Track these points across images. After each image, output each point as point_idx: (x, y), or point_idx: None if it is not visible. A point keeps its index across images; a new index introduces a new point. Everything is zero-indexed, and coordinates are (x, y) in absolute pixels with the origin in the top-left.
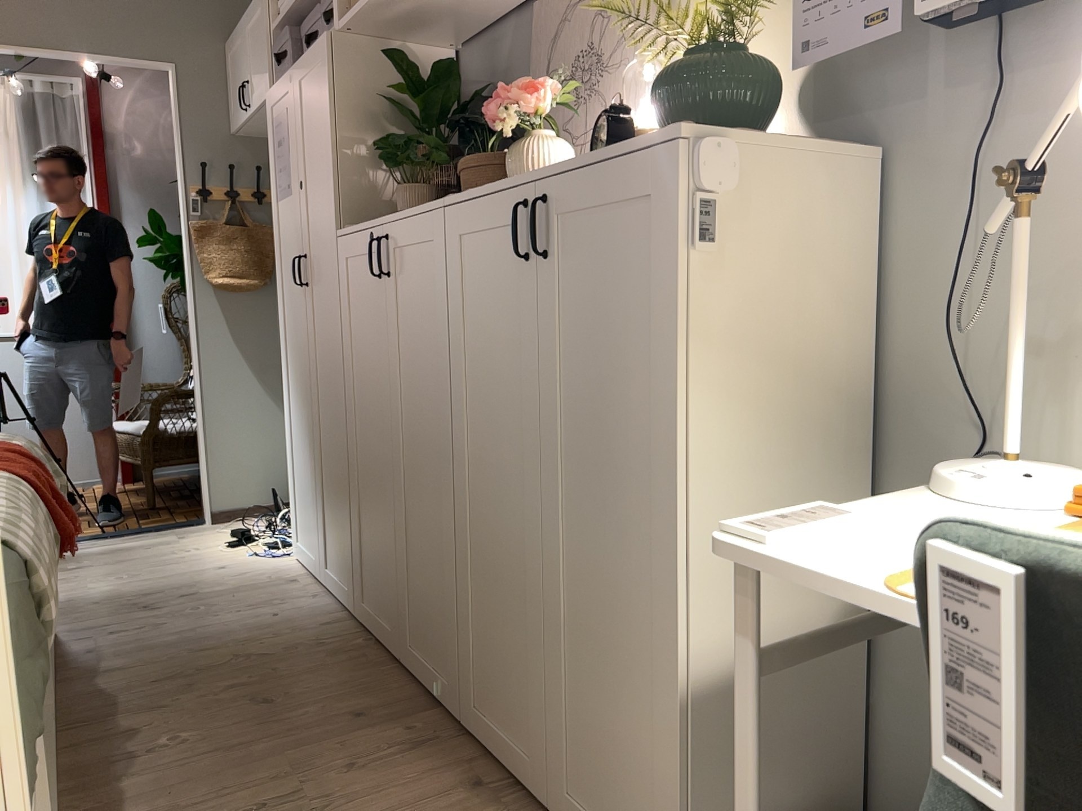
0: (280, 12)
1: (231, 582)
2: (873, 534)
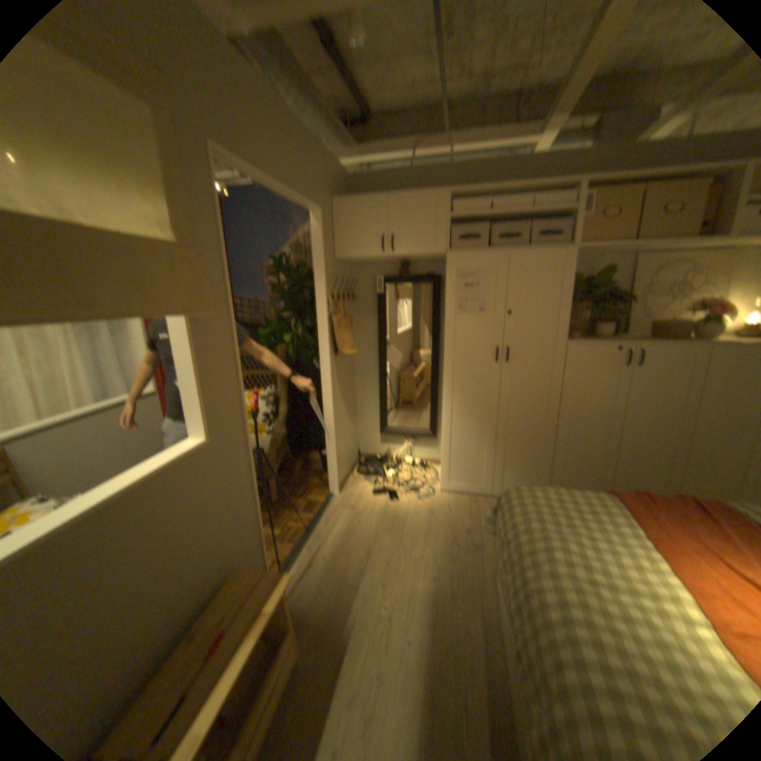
0: (454, 210)
1: (458, 517)
2: None
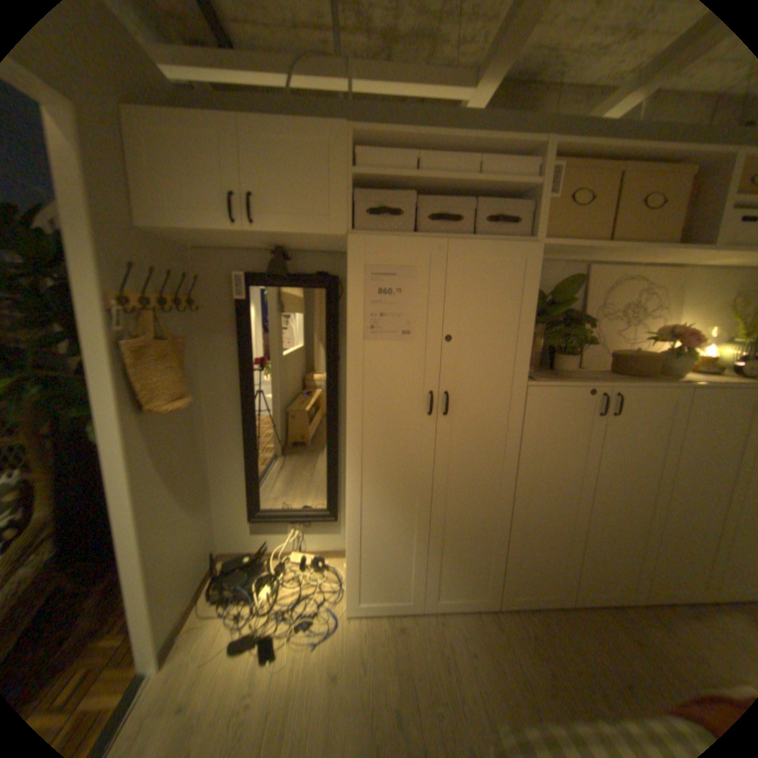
0: (358, 160)
1: (378, 675)
2: None
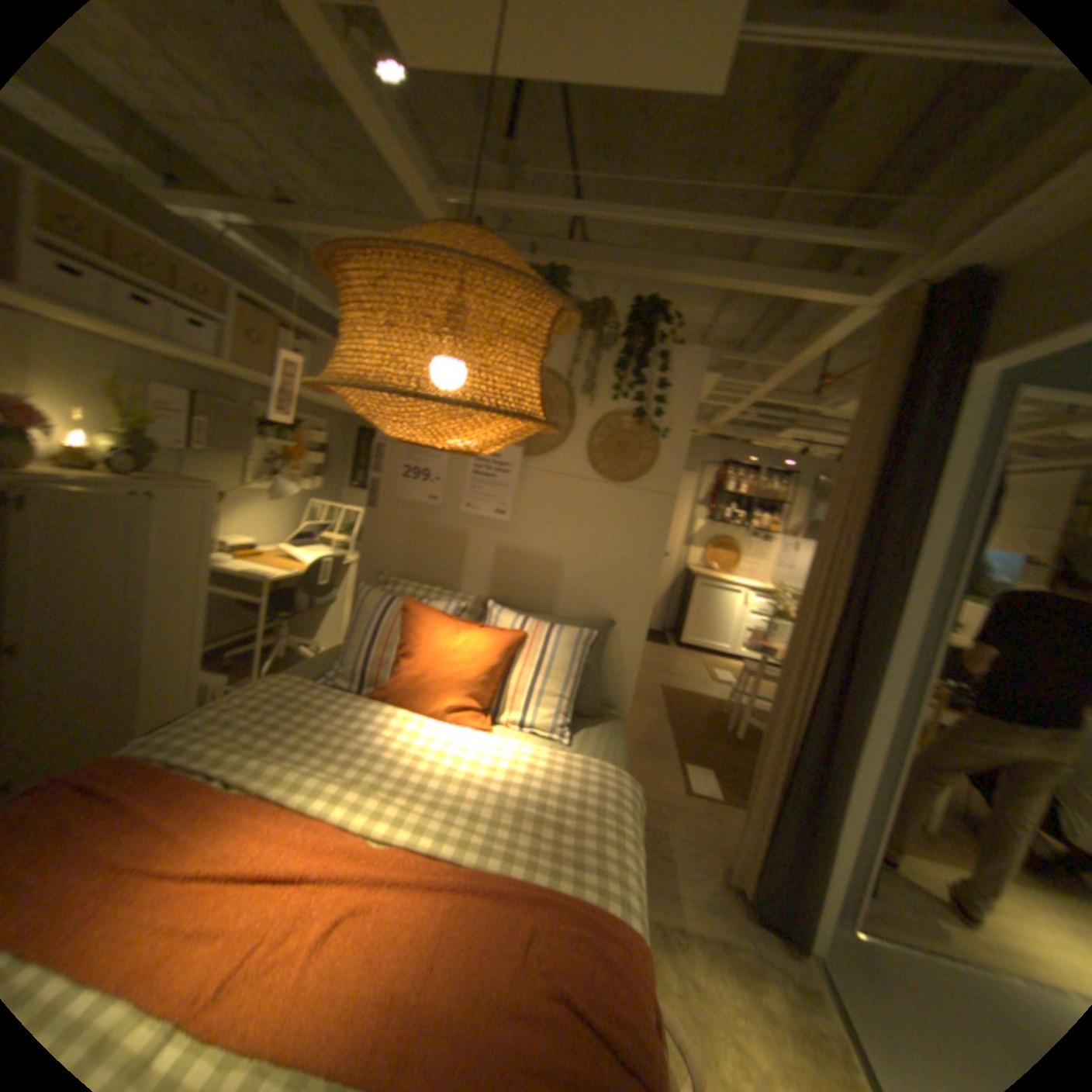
0: None
1: None
2: (252, 569)
